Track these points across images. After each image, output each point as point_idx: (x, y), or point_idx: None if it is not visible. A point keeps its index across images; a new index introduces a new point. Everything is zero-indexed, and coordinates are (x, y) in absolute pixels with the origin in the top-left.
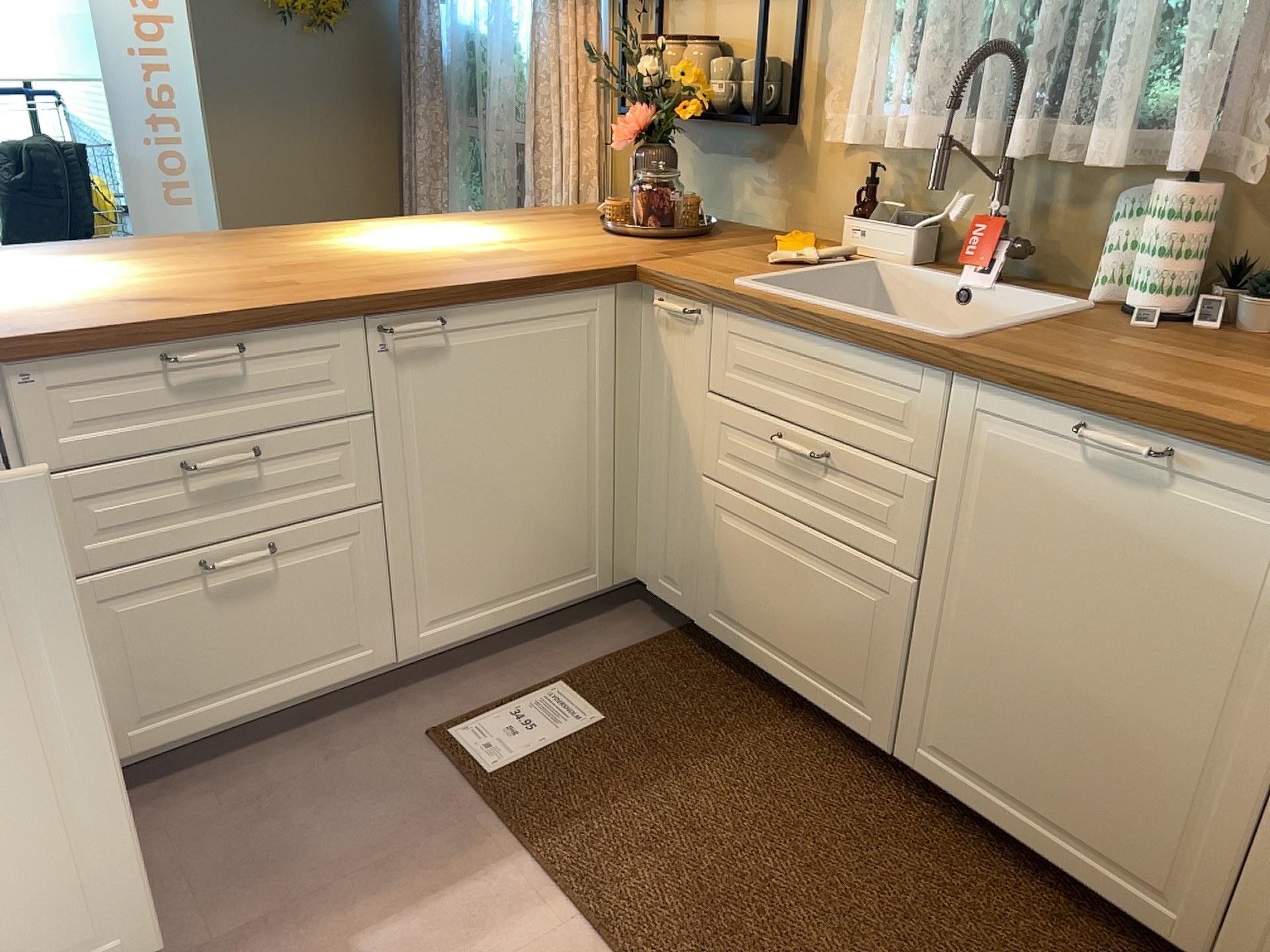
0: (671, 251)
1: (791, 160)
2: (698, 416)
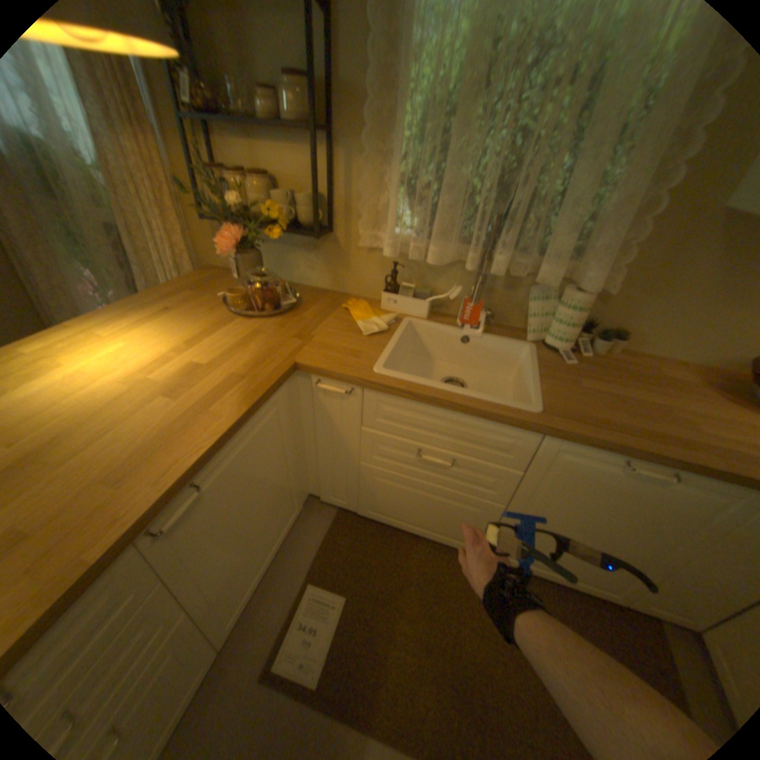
0: (298, 333)
1: (333, 252)
2: (354, 437)
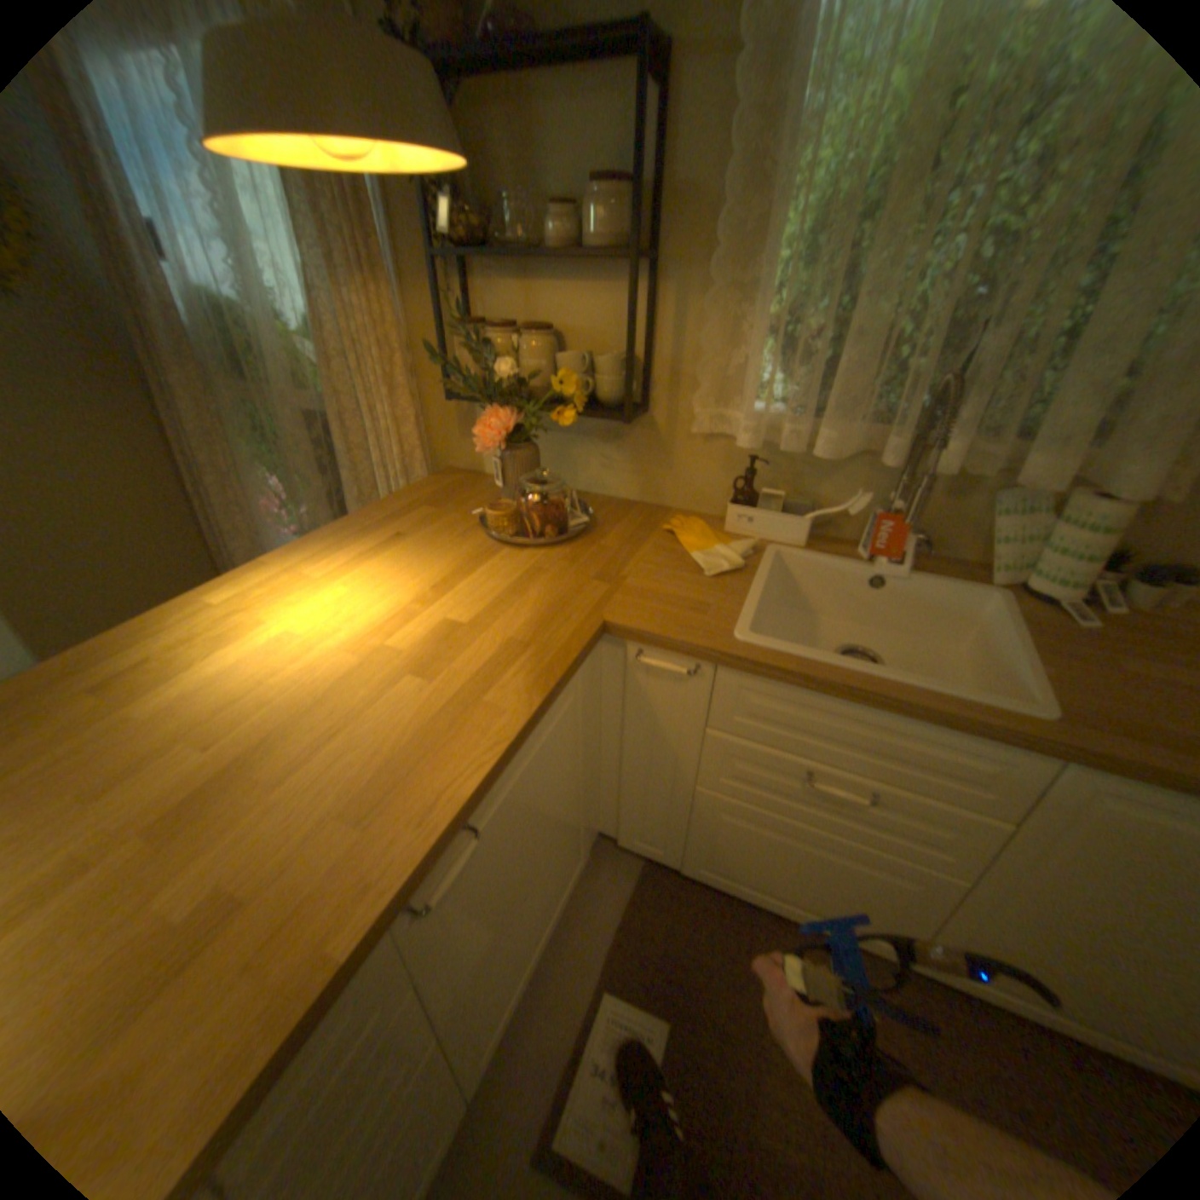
0: (600, 572)
1: (646, 440)
2: (693, 746)
